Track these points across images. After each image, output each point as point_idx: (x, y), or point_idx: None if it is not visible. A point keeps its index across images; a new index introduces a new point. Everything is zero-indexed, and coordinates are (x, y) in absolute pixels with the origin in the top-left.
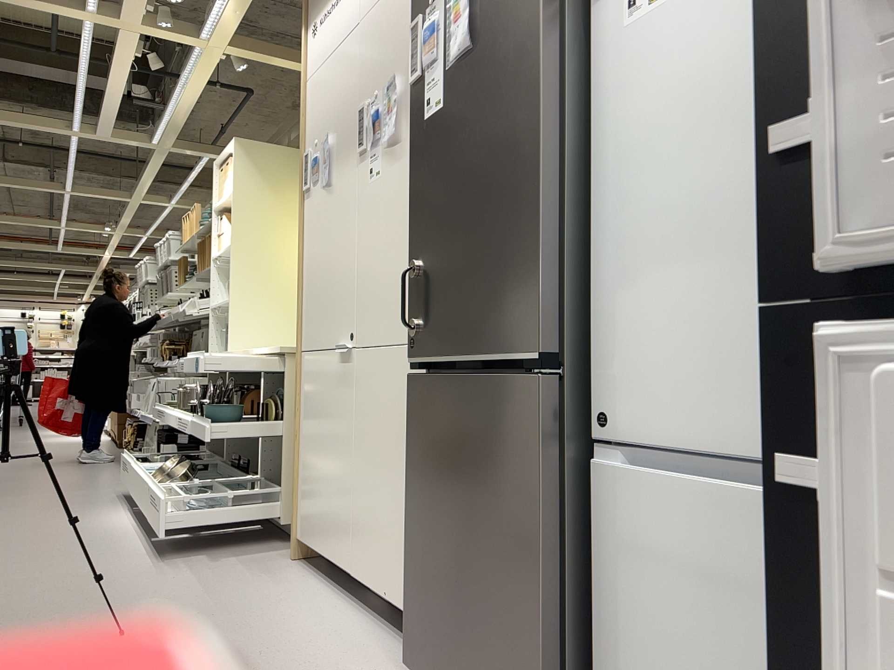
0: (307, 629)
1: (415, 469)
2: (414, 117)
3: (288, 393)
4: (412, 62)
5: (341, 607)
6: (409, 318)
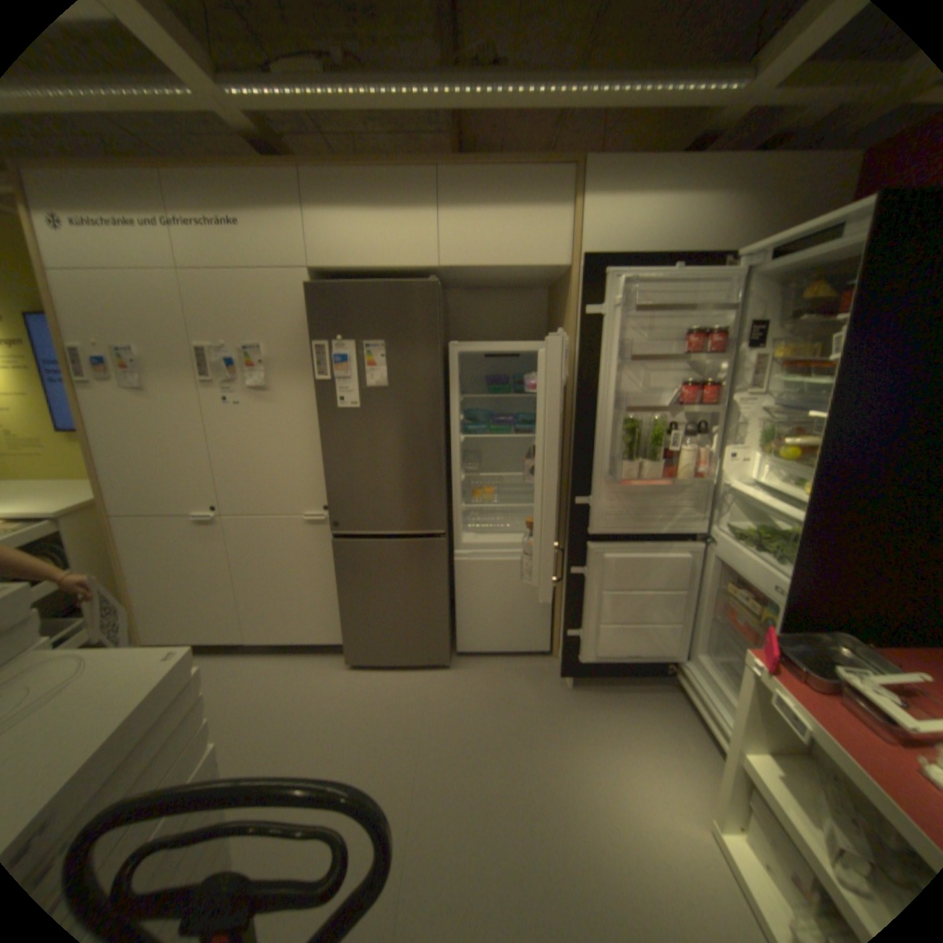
0: (252, 684)
1: (347, 581)
2: (323, 401)
3: (71, 546)
4: (320, 368)
5: (245, 663)
6: (328, 510)
